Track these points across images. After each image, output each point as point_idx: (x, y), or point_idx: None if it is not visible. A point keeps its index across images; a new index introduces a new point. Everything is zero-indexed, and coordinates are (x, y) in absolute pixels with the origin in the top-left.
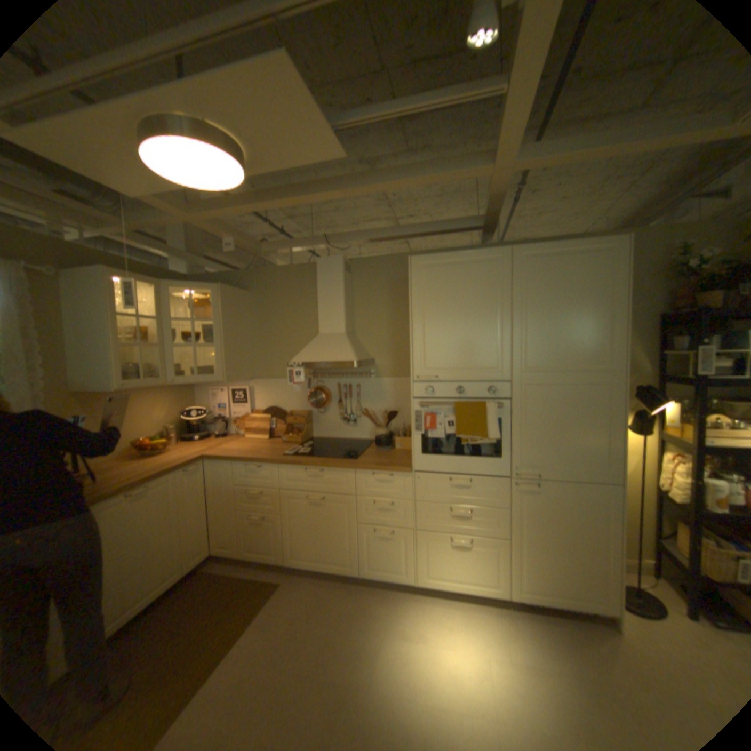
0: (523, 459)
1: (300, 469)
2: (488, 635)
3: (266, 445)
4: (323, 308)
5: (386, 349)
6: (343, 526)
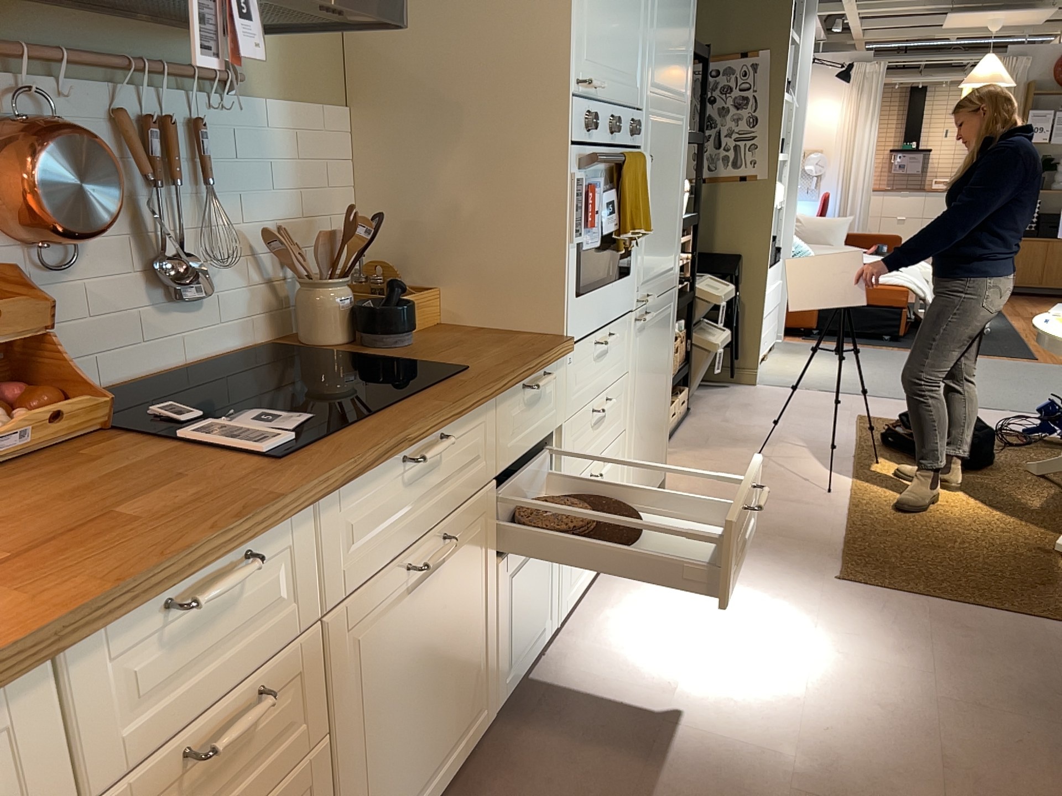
0: (643, 267)
1: (387, 468)
2: (658, 594)
3: None
4: None
5: None
6: (474, 593)
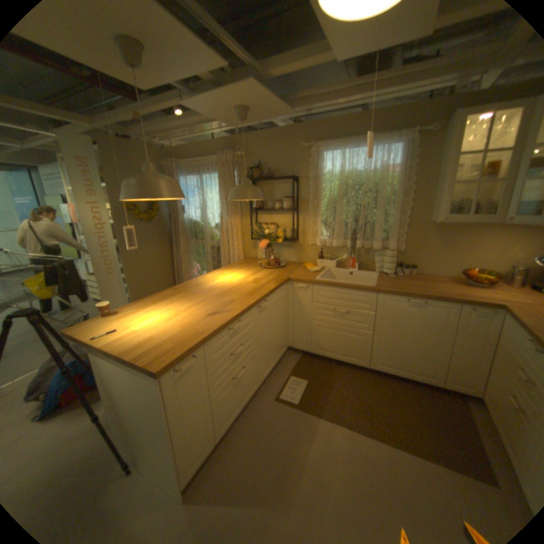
0: None
1: None
2: None
3: None
4: None
5: None
6: None
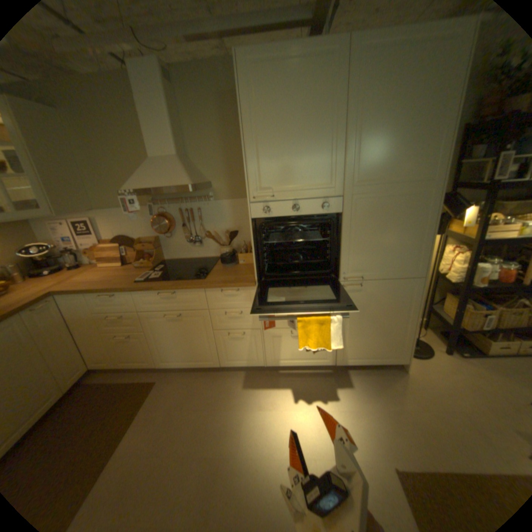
0: (350, 264)
1: (153, 293)
2: (320, 392)
3: (119, 272)
4: (147, 125)
5: (221, 170)
6: (201, 333)
